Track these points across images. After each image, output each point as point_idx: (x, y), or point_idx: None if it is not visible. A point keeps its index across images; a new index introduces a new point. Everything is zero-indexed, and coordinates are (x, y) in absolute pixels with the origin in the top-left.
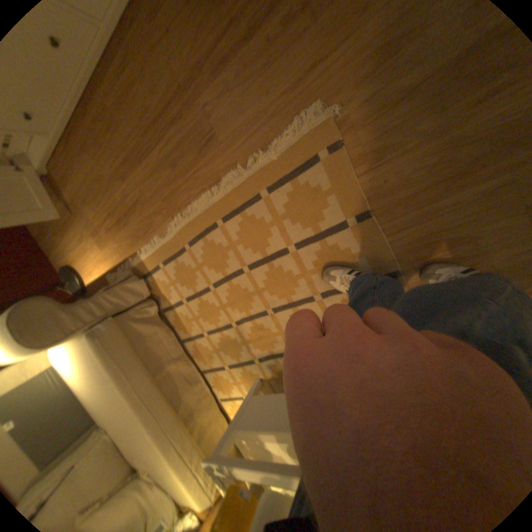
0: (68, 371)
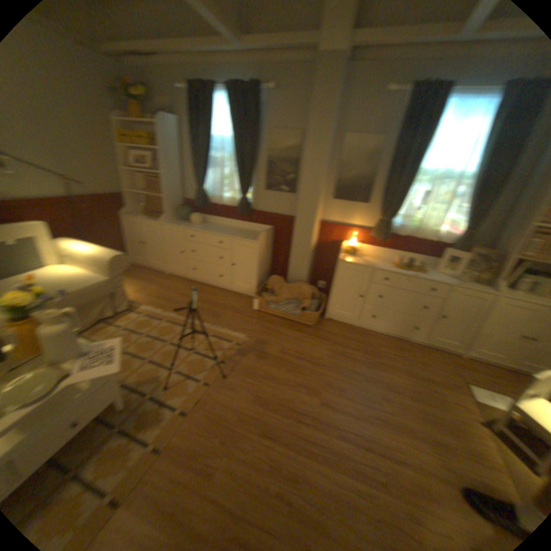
0: (62, 273)
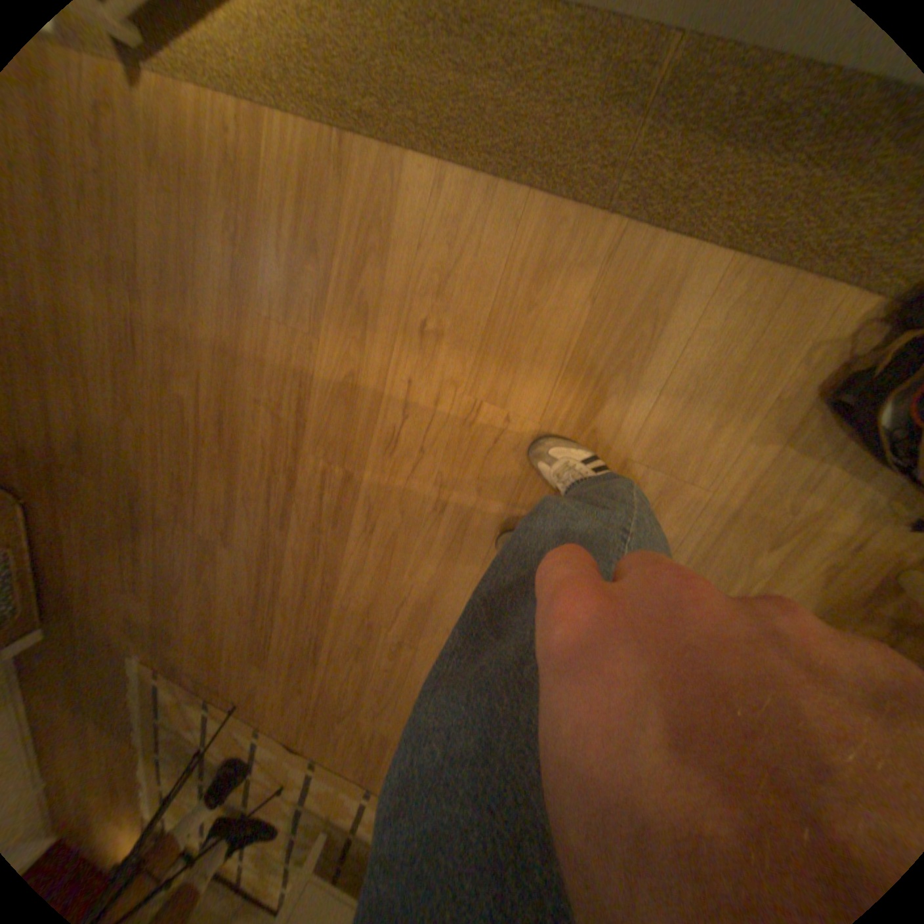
0: None
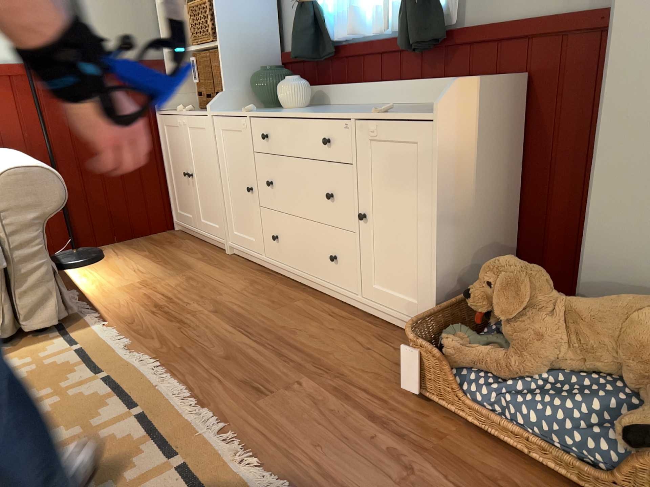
0: None
